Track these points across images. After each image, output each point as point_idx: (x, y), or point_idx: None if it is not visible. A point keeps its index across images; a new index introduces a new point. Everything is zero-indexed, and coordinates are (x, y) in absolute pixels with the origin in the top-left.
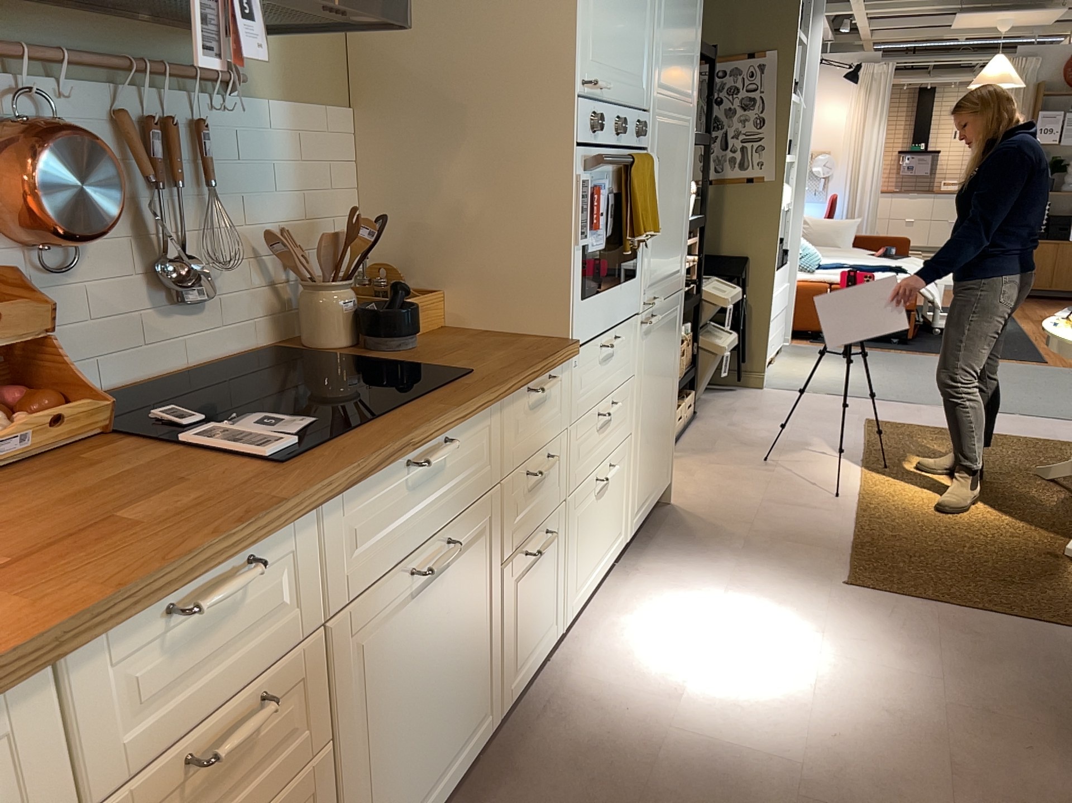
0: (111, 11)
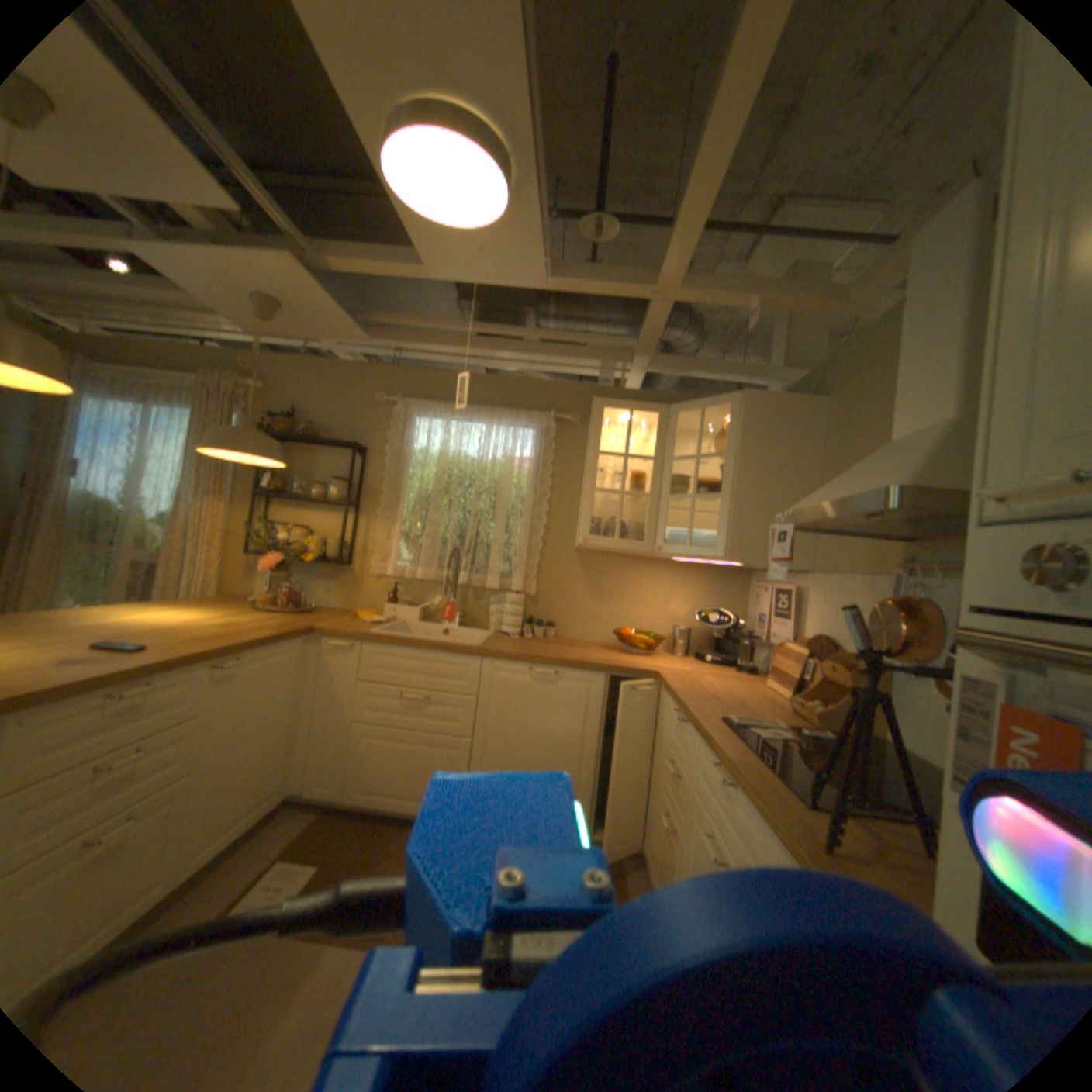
0: (962, 535)
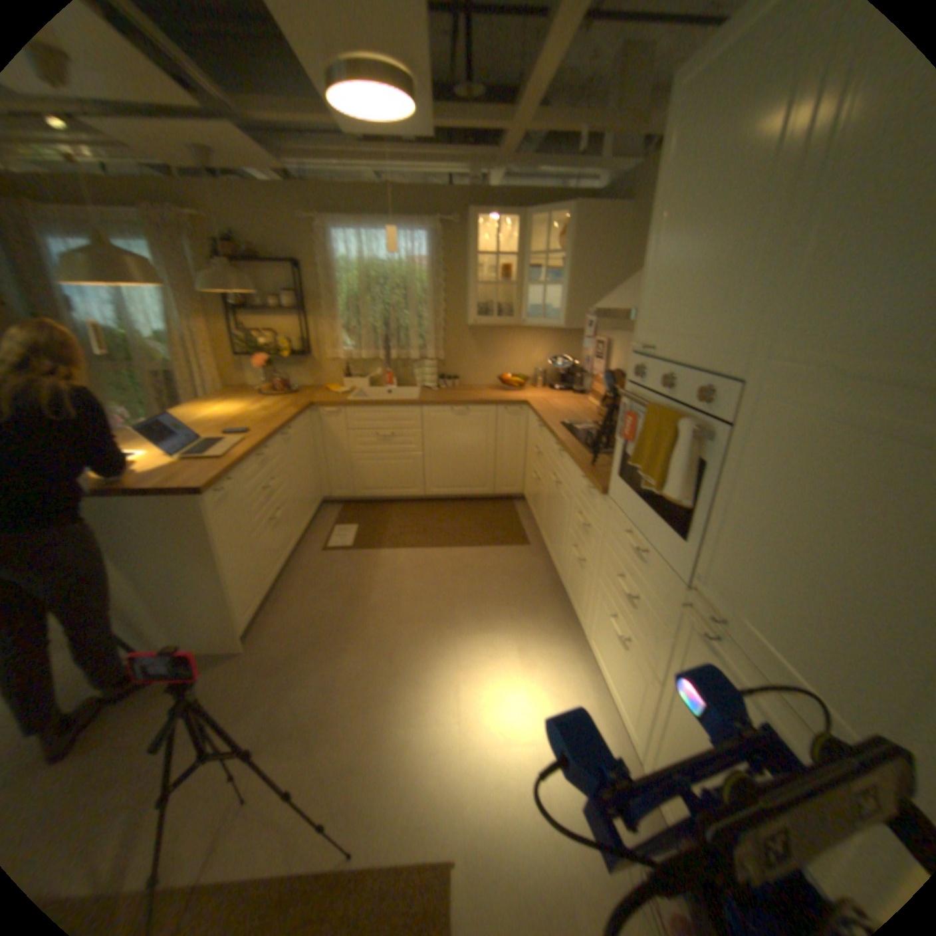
0: None
